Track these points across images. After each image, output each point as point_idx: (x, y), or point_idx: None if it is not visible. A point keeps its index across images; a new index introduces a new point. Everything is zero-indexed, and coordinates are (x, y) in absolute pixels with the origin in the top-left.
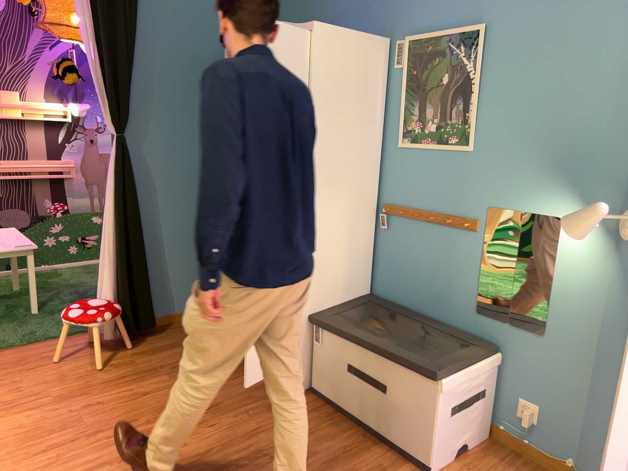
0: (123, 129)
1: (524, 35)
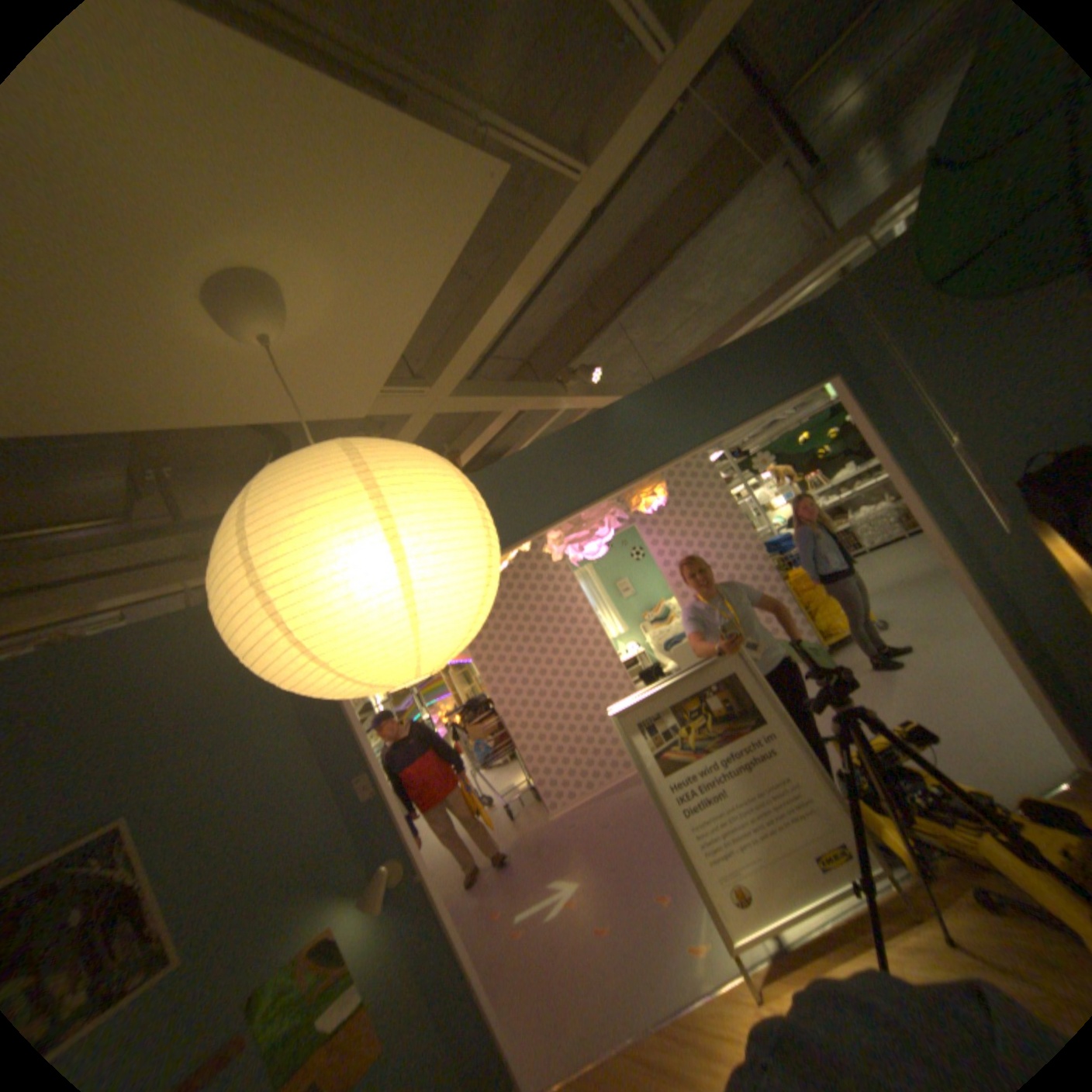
0: None
1: (184, 803)
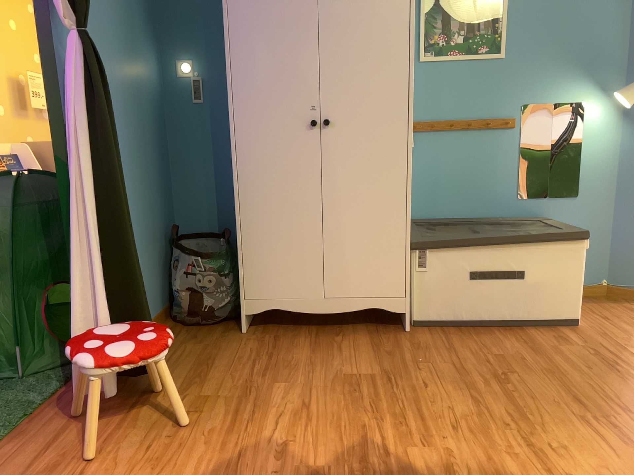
0: (87, 21)
1: None
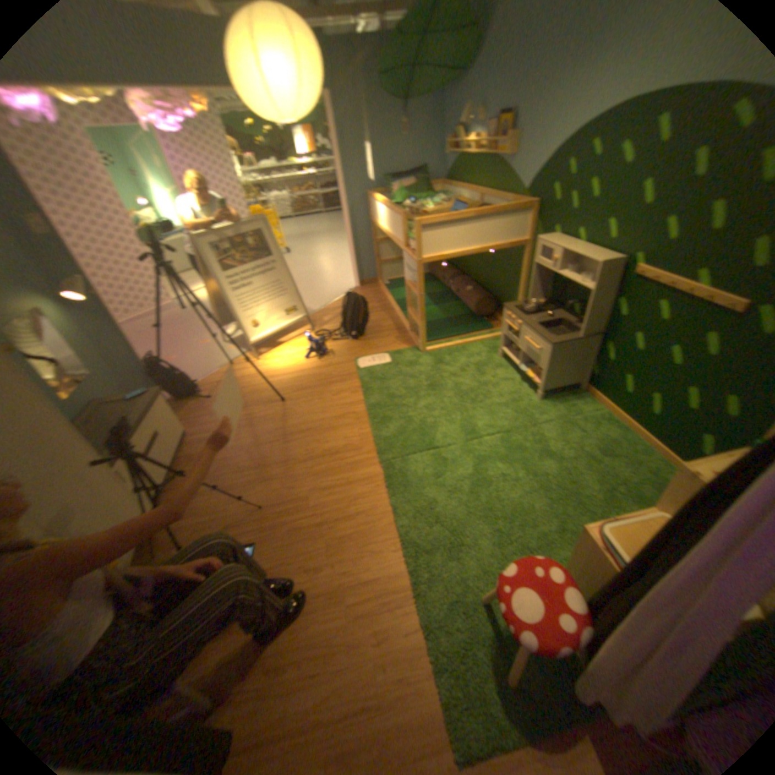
0: None
1: None
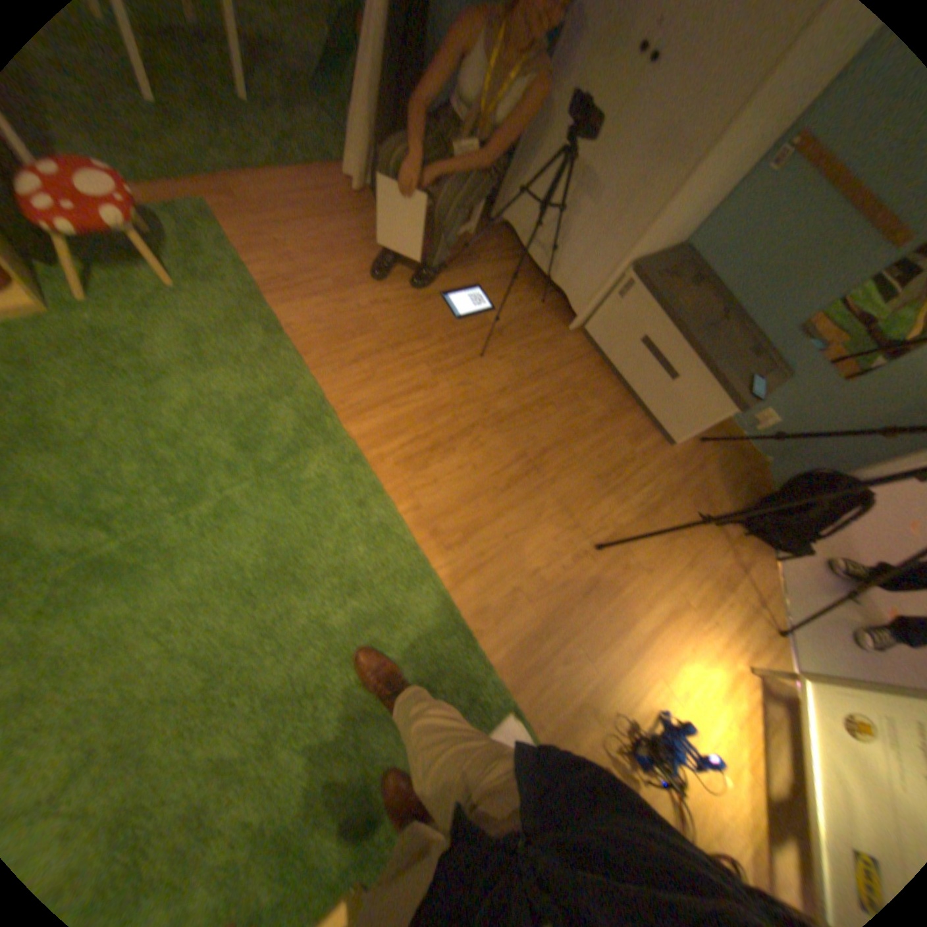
0: None
1: None
